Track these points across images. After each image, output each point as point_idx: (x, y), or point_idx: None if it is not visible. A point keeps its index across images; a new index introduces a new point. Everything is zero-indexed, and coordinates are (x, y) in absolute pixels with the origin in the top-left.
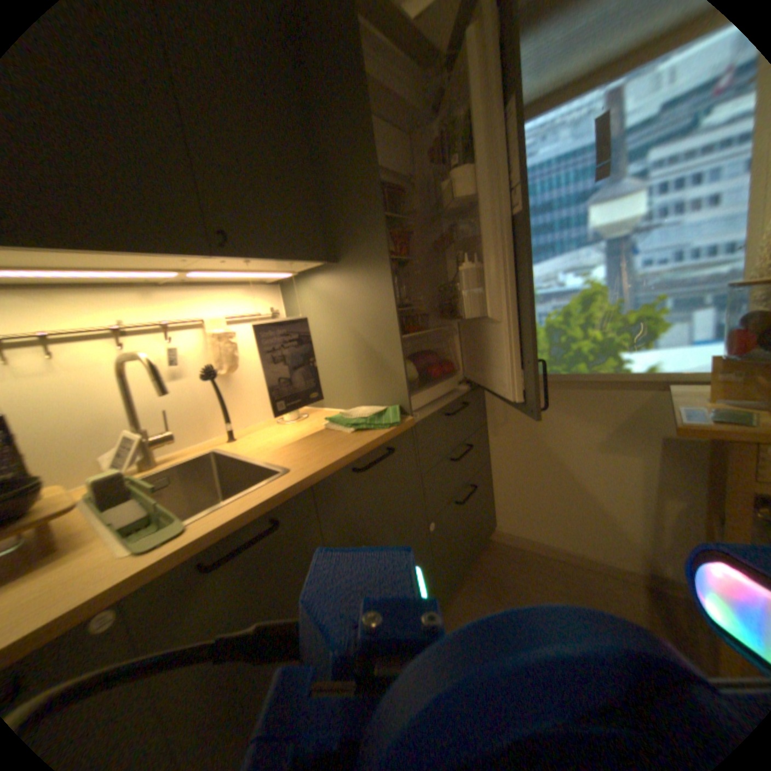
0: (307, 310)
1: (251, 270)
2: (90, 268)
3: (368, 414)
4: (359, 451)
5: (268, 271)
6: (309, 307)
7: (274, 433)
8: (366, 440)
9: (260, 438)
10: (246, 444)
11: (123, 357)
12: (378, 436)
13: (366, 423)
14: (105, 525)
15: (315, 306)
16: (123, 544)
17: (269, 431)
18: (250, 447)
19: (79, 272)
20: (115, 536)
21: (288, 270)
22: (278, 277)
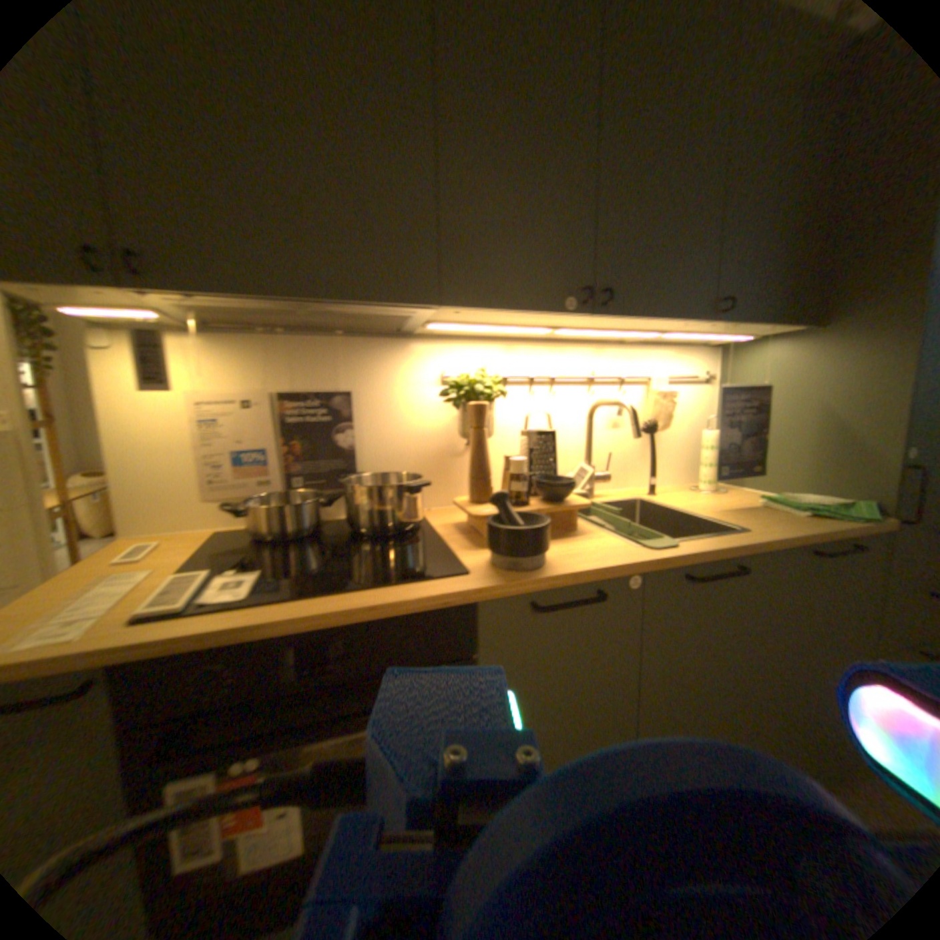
0: (758, 378)
1: (719, 332)
2: (611, 328)
3: (830, 502)
4: (829, 536)
5: (733, 334)
6: (761, 374)
7: (696, 498)
8: (833, 528)
9: (683, 499)
10: (670, 500)
11: (603, 401)
12: (847, 528)
13: (830, 511)
14: (600, 525)
15: (770, 374)
16: (631, 539)
17: (688, 495)
18: (678, 504)
19: (603, 331)
20: (618, 533)
21: (753, 333)
22: (731, 339)
